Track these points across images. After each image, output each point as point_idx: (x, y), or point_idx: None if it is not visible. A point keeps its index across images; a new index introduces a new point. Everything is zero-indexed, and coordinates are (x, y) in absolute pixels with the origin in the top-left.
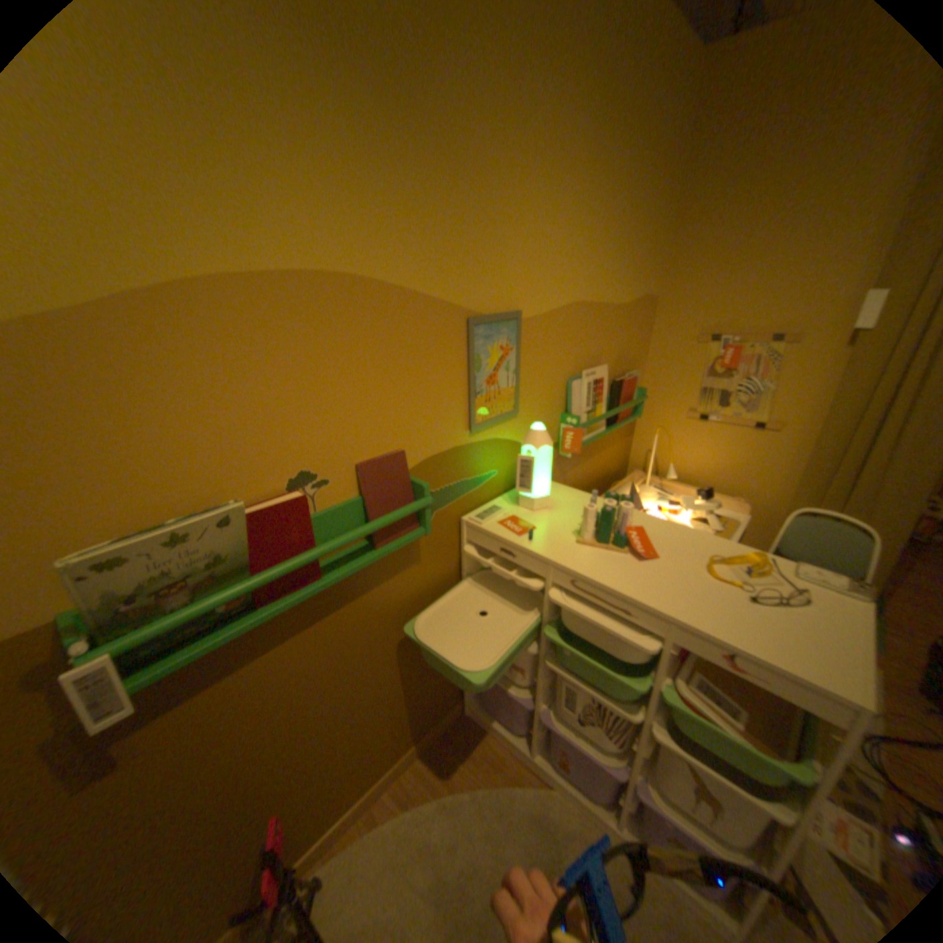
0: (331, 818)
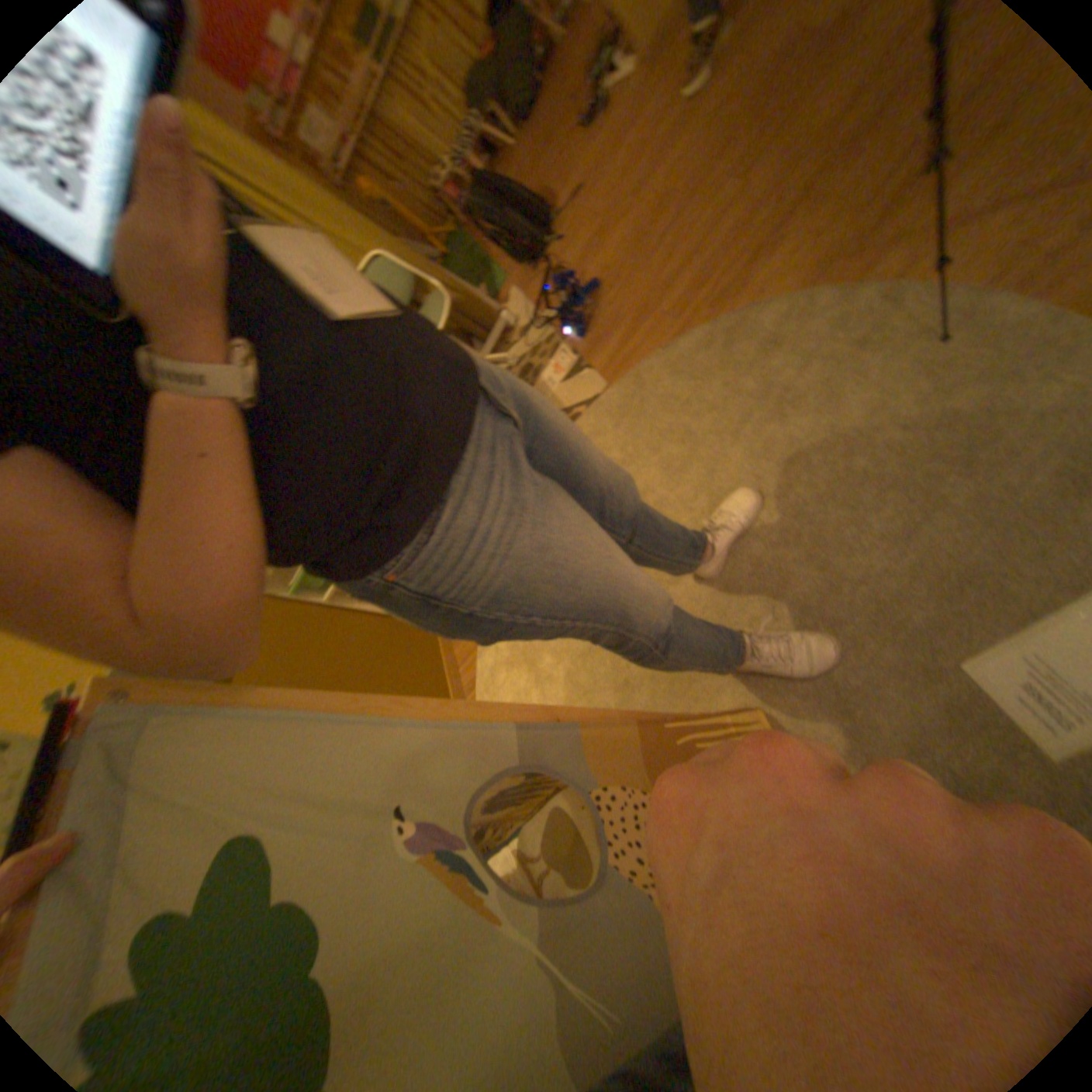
0: None
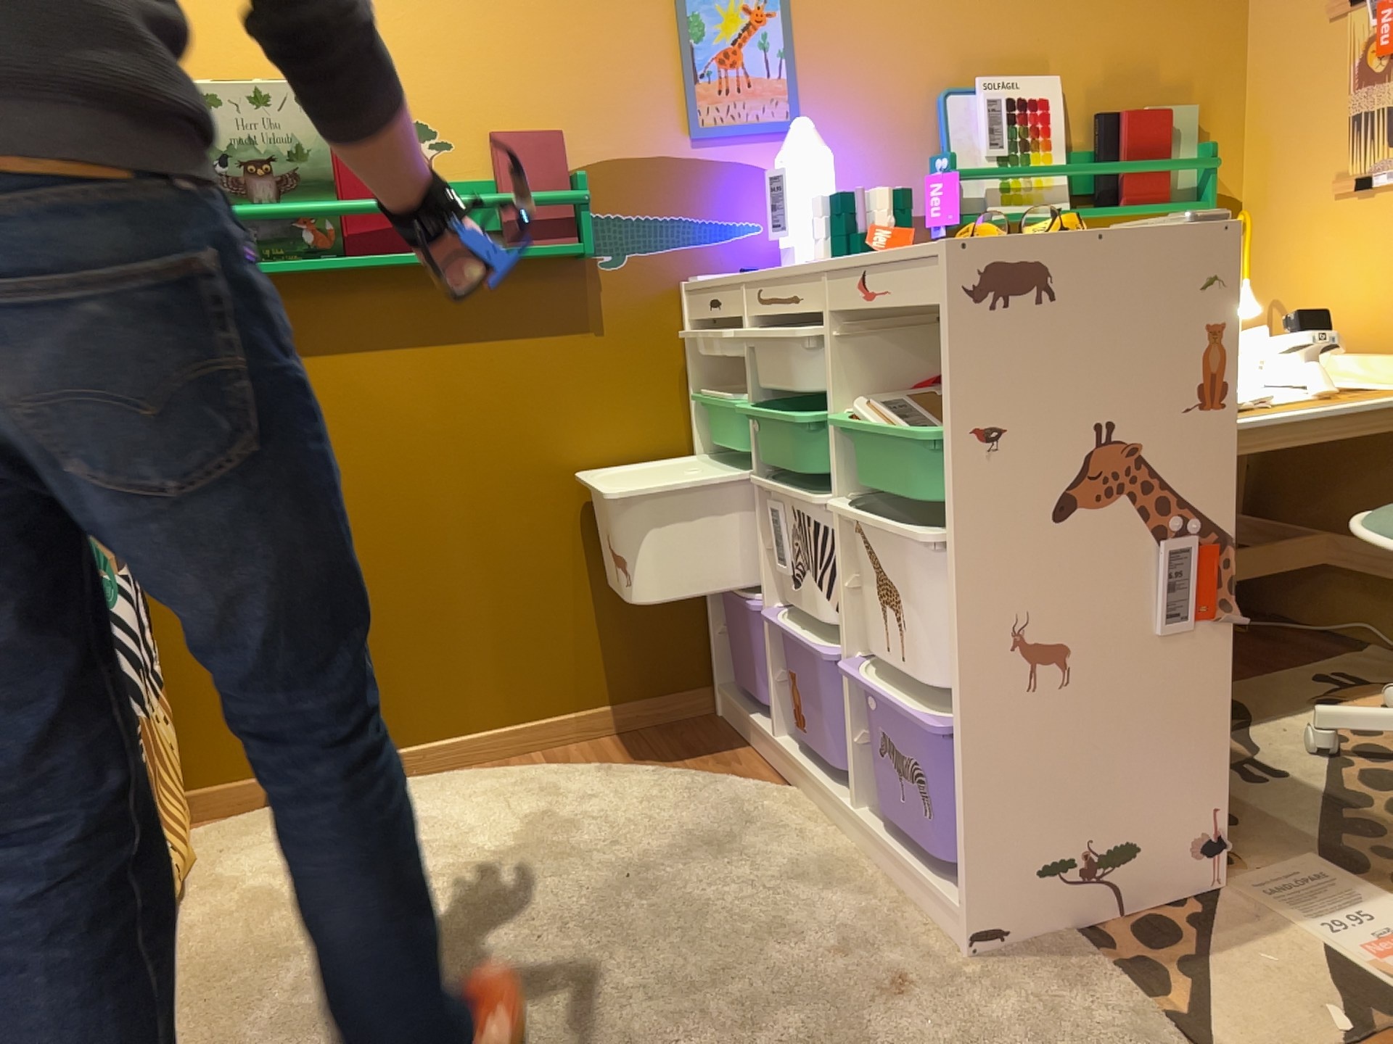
0: (441, 715)
